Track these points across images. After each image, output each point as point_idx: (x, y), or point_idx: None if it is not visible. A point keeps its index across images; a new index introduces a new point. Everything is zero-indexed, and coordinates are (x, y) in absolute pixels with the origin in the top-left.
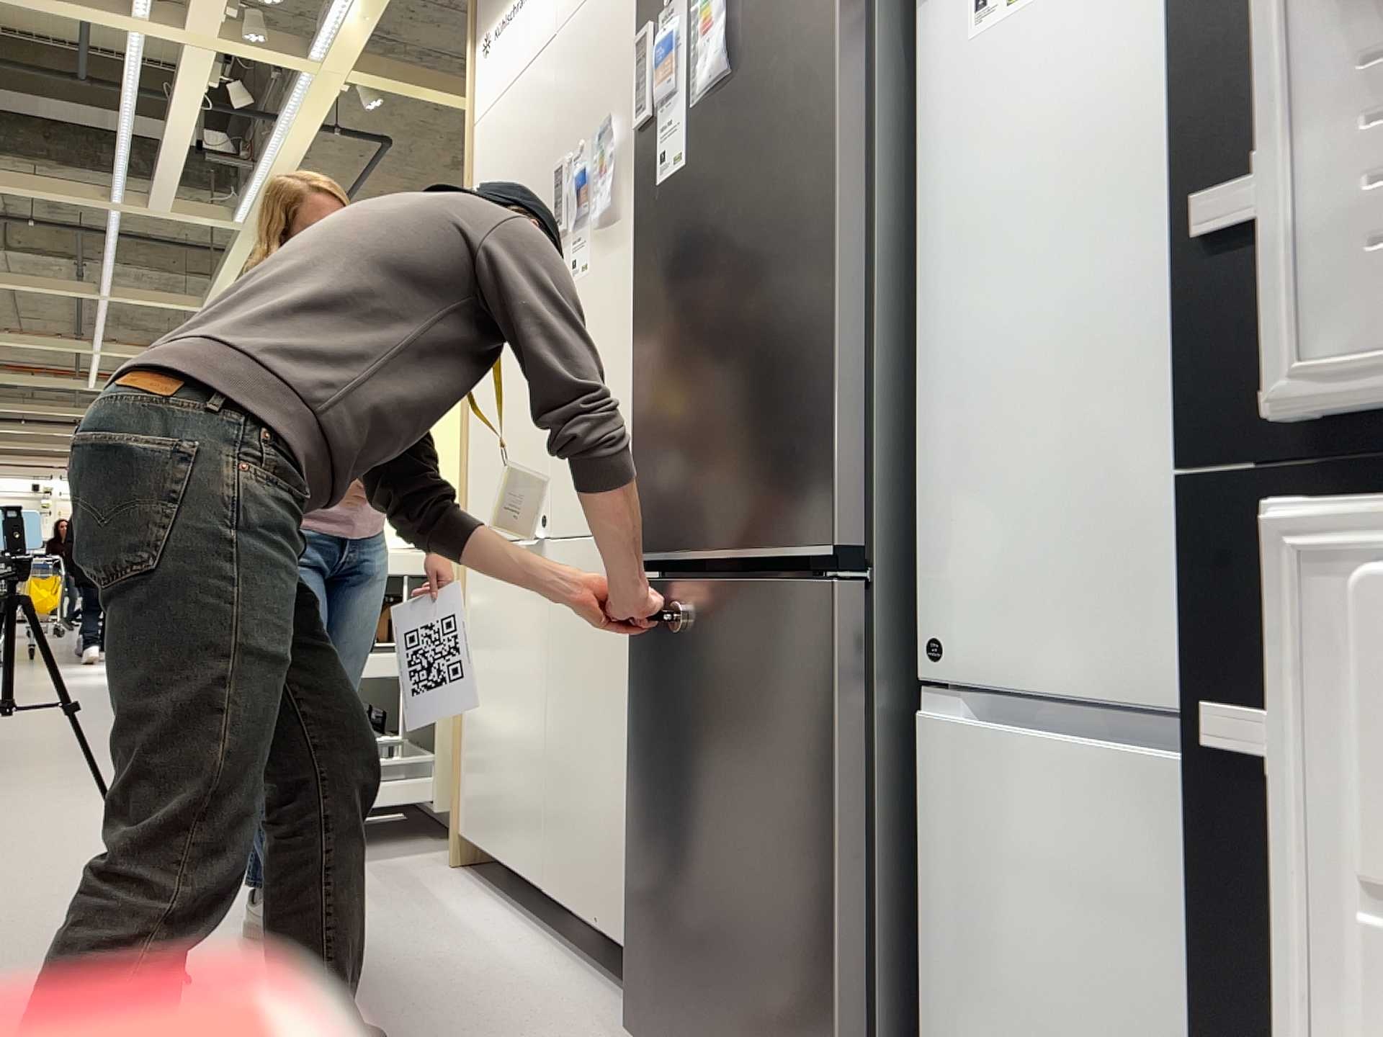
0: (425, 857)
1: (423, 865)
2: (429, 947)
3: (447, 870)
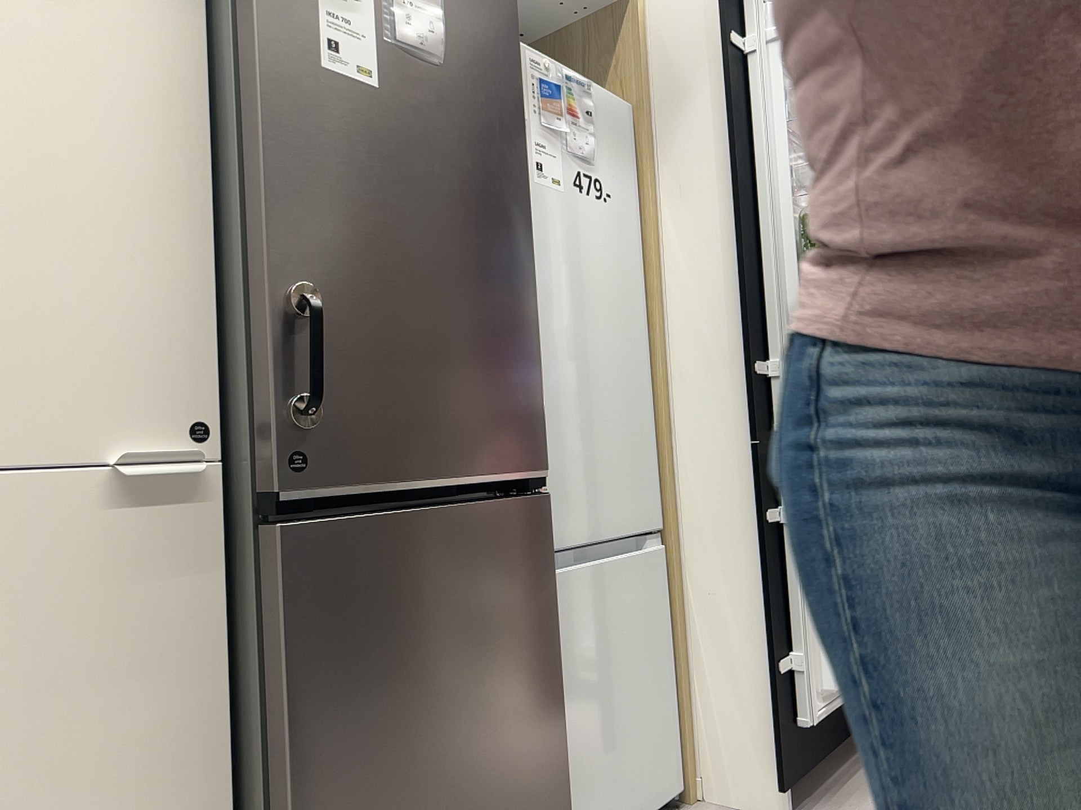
0: None
1: None
2: None
3: None
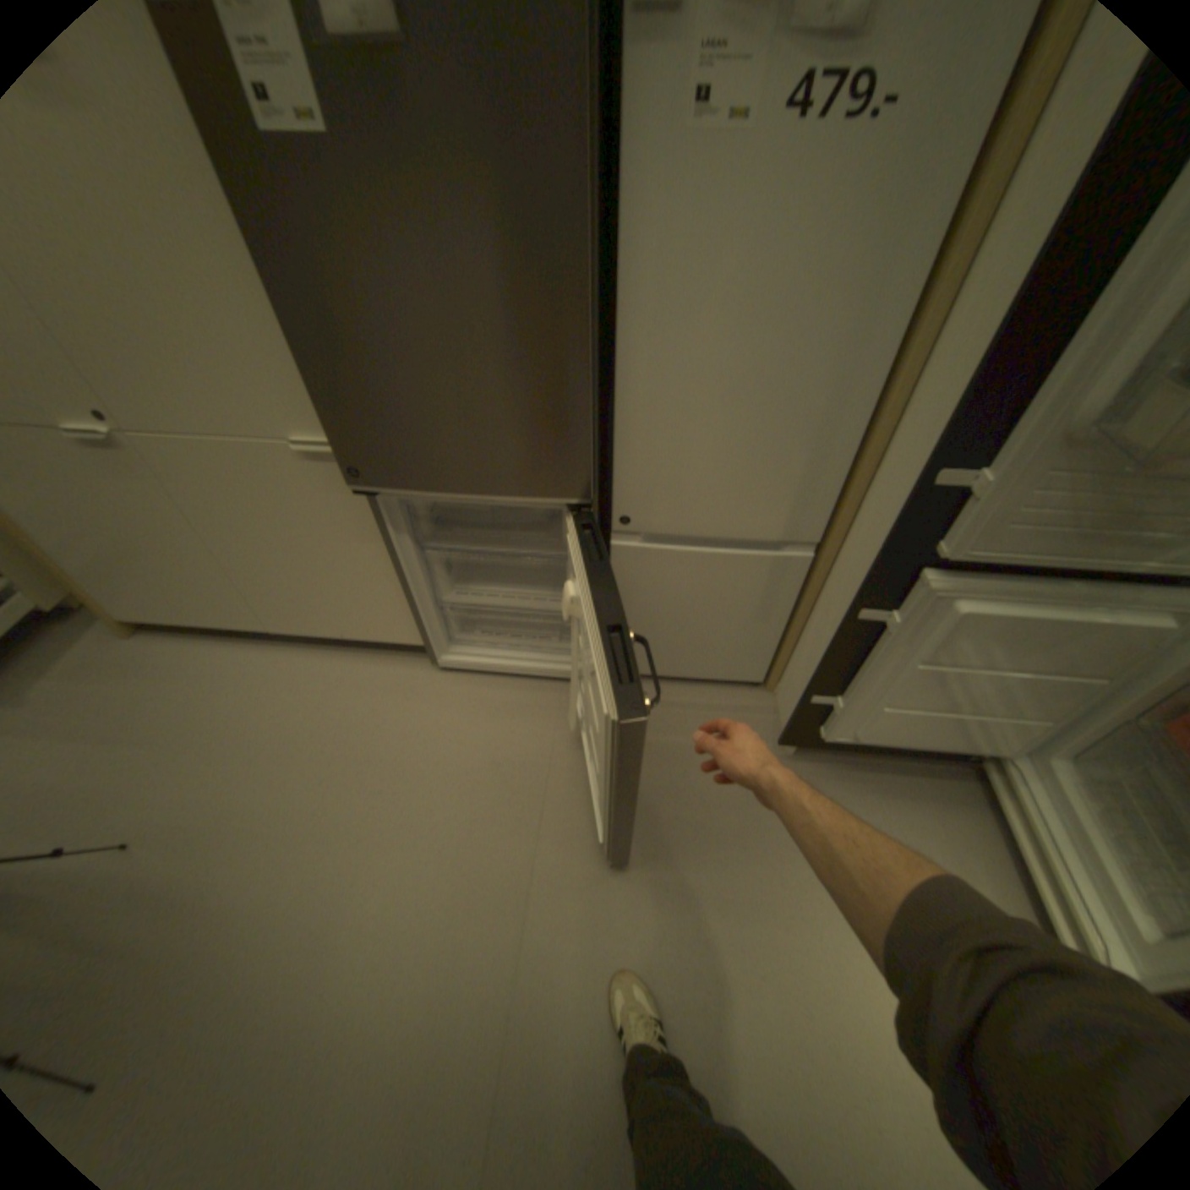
0: (86, 643)
1: (97, 650)
2: (228, 702)
3: (127, 643)
